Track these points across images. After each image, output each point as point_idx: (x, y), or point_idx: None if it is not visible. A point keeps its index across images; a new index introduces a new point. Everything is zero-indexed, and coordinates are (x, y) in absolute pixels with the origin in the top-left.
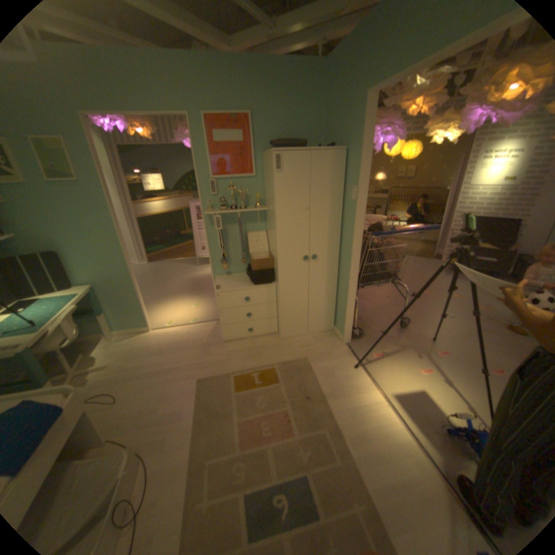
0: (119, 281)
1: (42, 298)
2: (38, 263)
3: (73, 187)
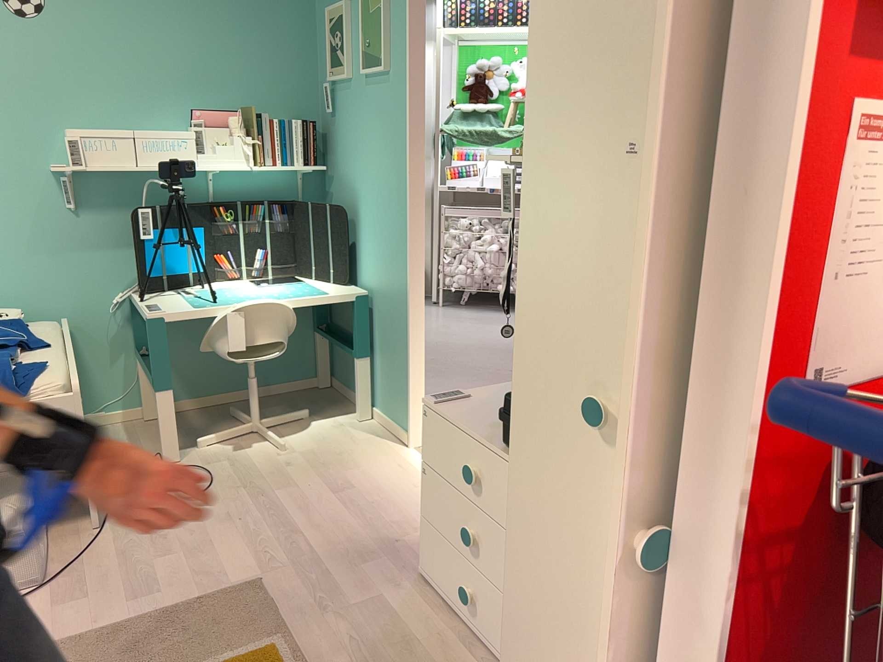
0: (396, 300)
1: (308, 283)
2: (325, 222)
3: (383, 86)
